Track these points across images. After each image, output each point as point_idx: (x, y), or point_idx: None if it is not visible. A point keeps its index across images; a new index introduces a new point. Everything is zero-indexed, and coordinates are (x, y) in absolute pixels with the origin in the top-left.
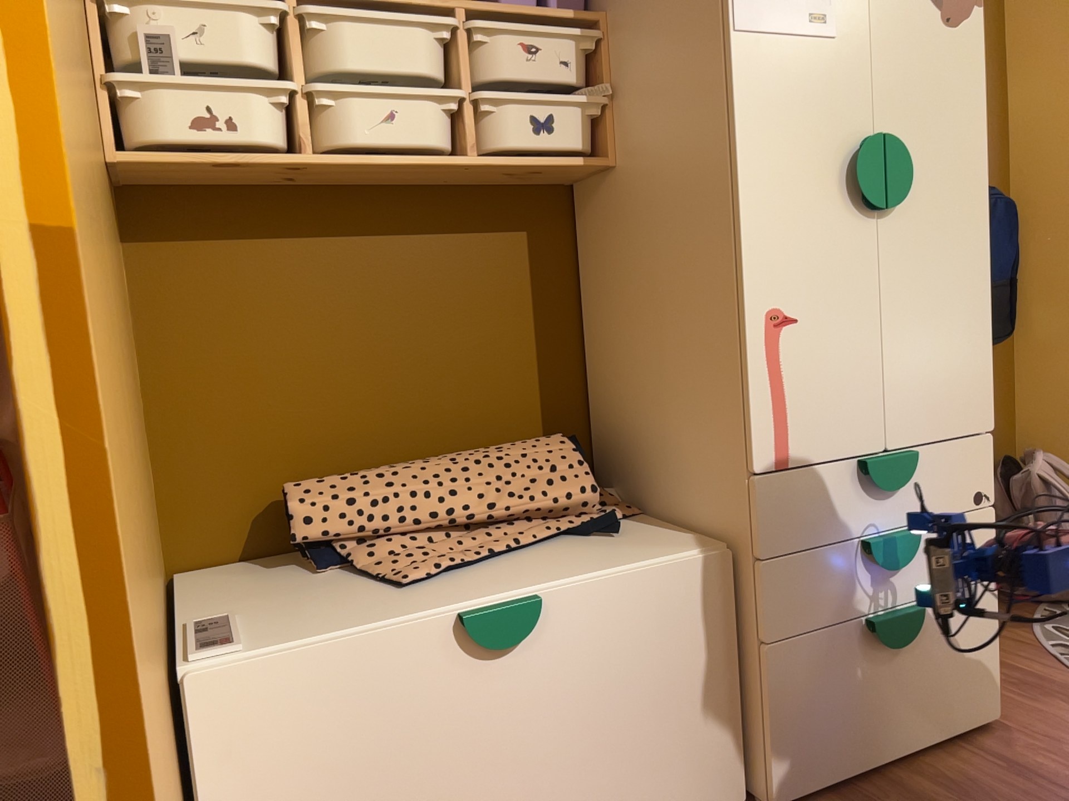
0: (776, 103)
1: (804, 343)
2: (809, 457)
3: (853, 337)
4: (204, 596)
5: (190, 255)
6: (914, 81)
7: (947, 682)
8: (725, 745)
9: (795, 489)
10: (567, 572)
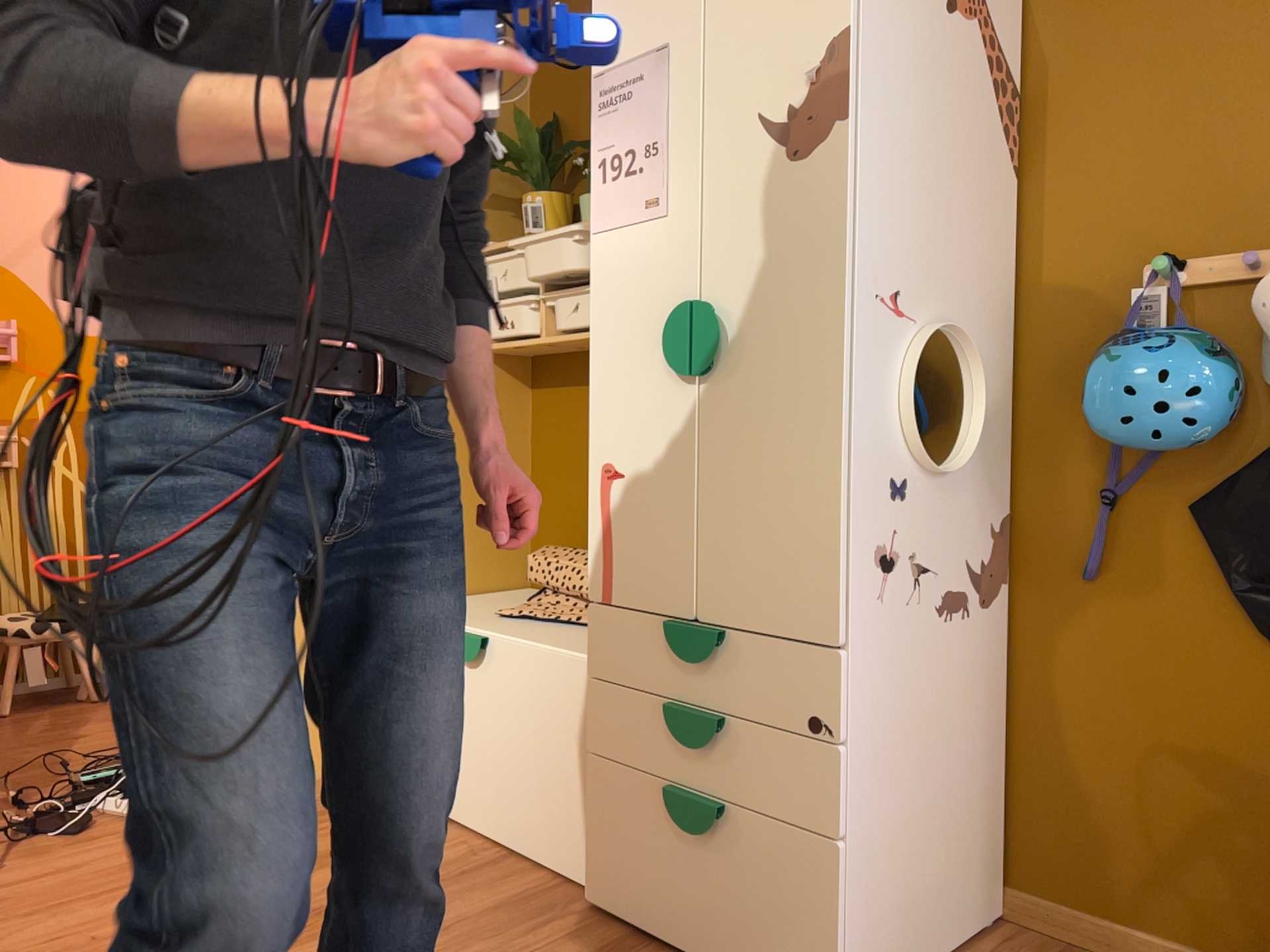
0: (616, 285)
1: (625, 495)
2: (625, 601)
3: (668, 498)
4: (484, 595)
5: (550, 395)
6: (747, 233)
7: (758, 922)
8: (582, 827)
9: (614, 625)
10: (529, 636)
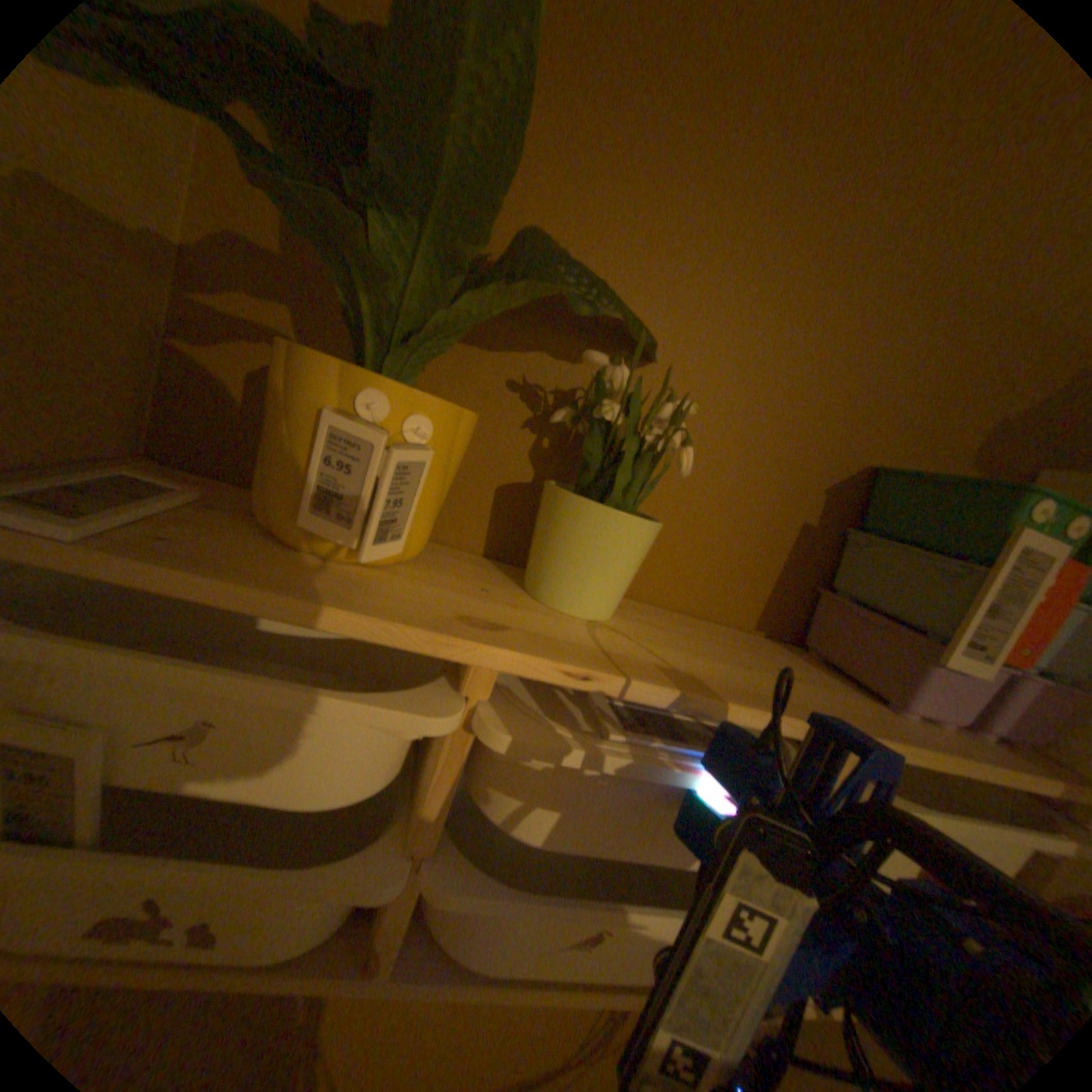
0: None
1: None
2: None
3: None
4: None
5: None
6: None
7: None
8: None
9: None
10: None
